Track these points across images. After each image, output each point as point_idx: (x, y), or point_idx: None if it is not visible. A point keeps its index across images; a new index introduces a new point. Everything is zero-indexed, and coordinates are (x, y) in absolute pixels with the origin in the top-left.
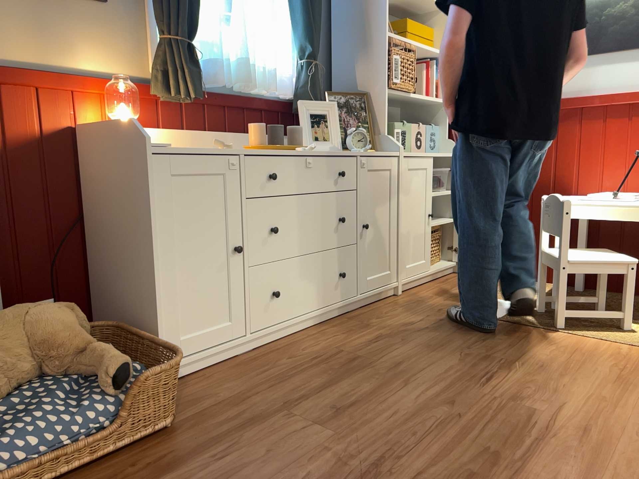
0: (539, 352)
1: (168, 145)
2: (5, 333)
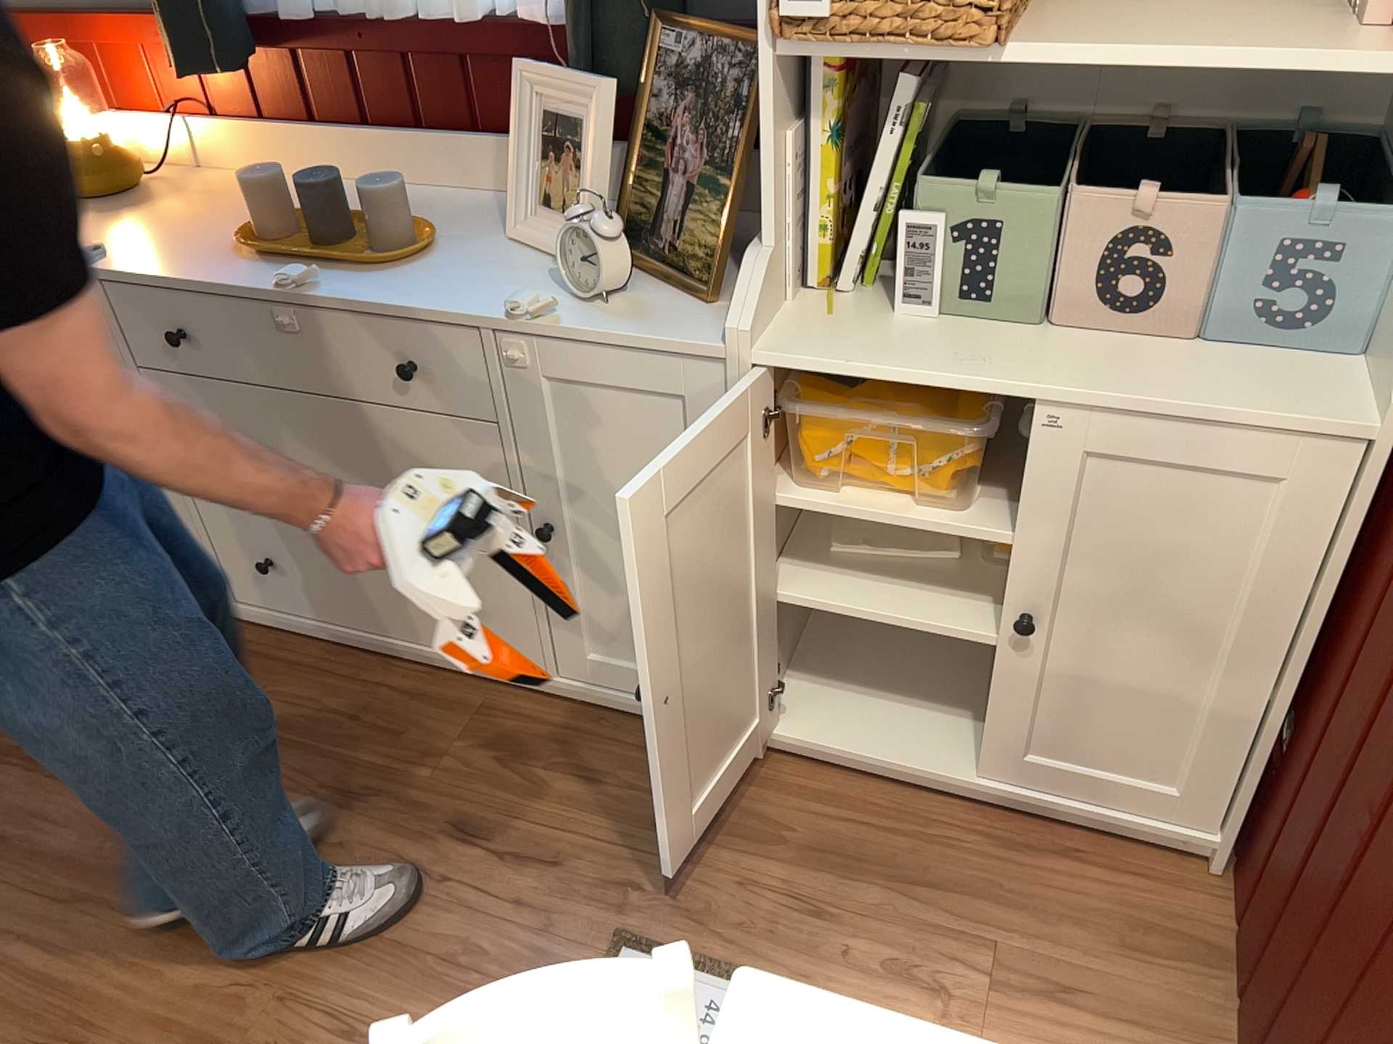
0: None
1: None
2: None
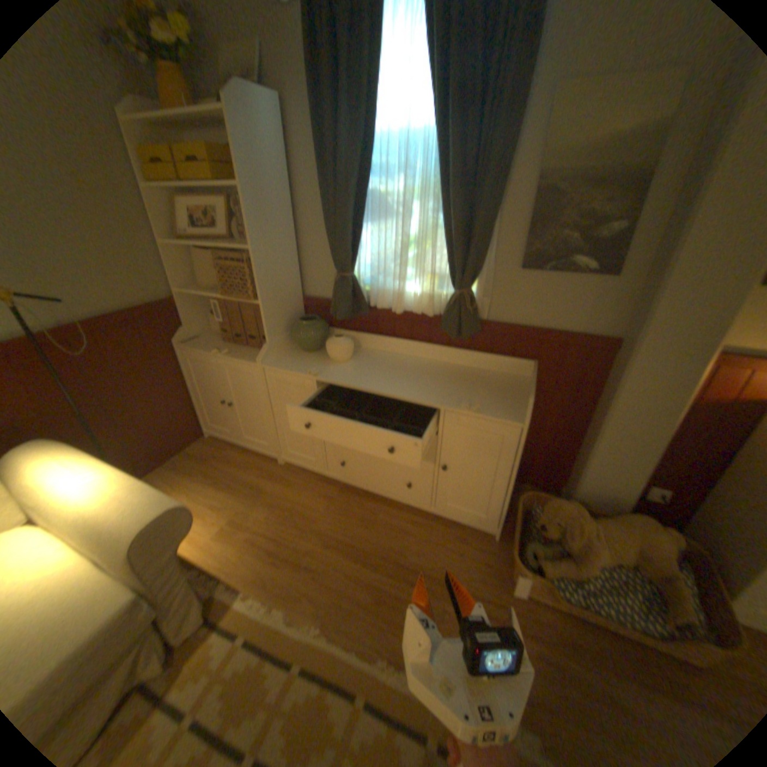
0: None
1: None
2: (631, 538)
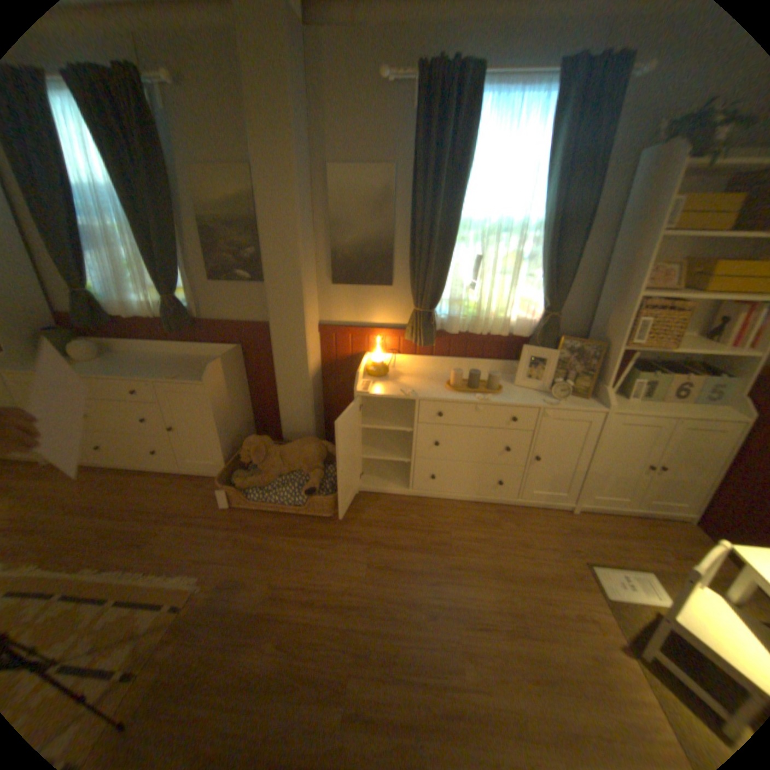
0: (569, 654)
1: (369, 391)
2: (295, 451)
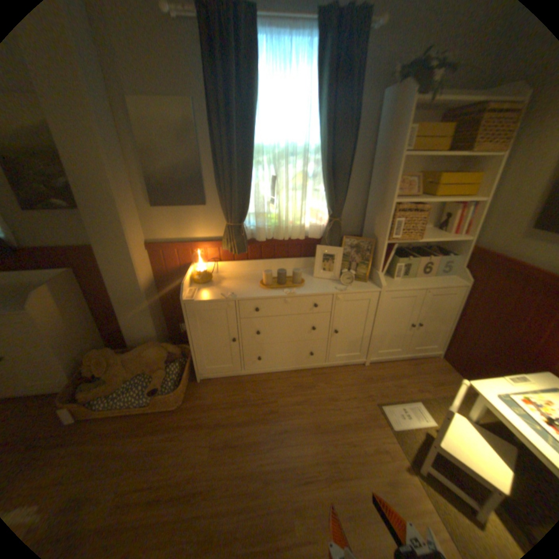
0: (371, 486)
1: (194, 299)
2: (136, 358)
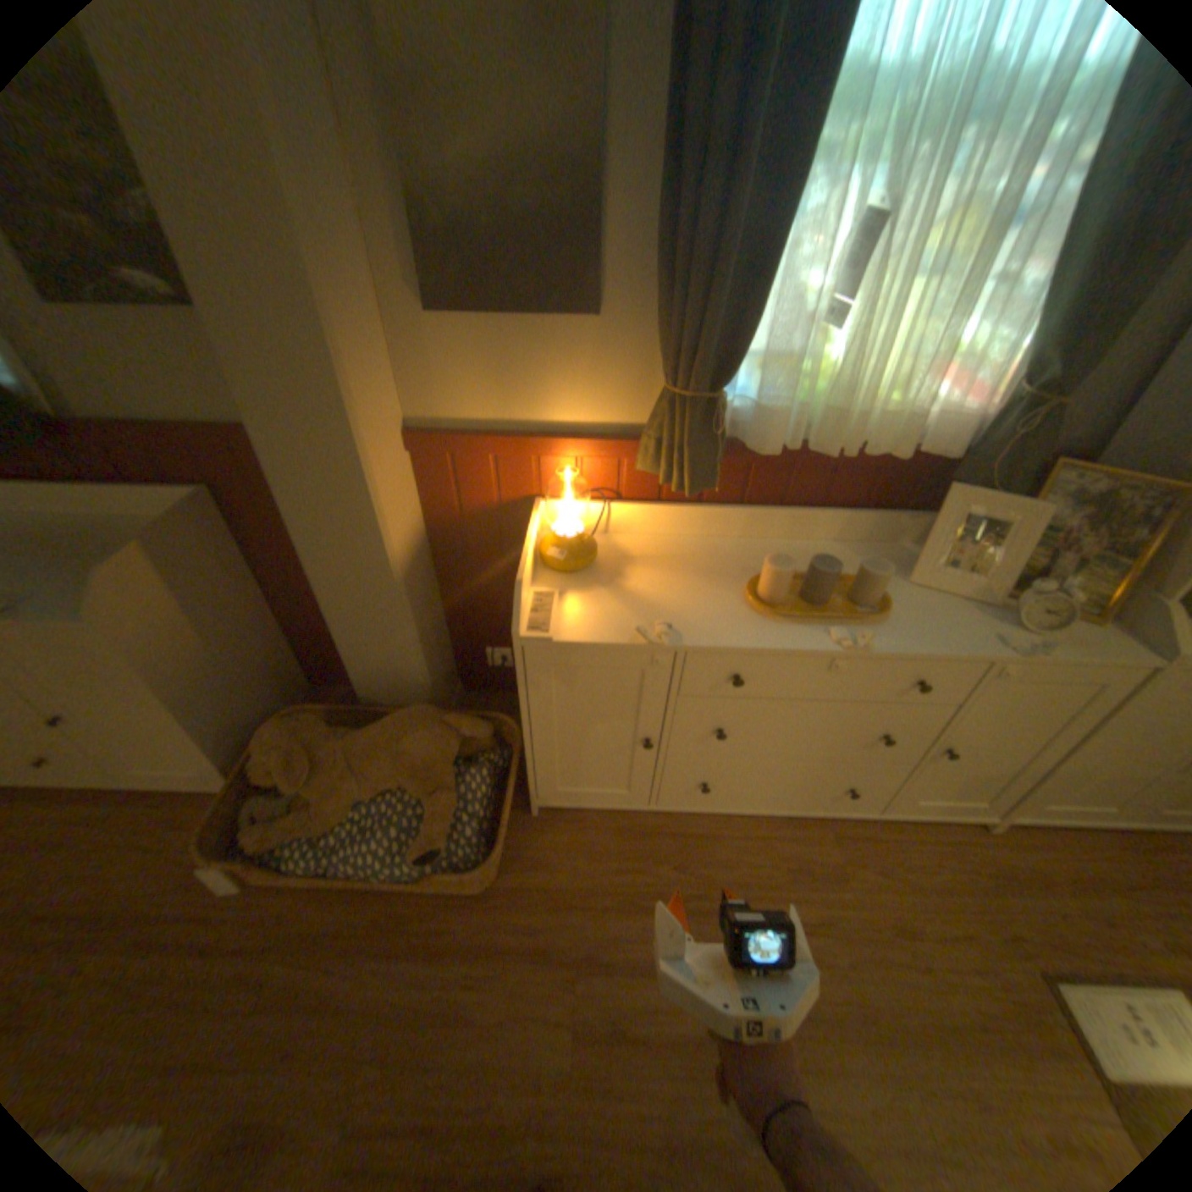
0: None
1: (553, 634)
2: (382, 751)
